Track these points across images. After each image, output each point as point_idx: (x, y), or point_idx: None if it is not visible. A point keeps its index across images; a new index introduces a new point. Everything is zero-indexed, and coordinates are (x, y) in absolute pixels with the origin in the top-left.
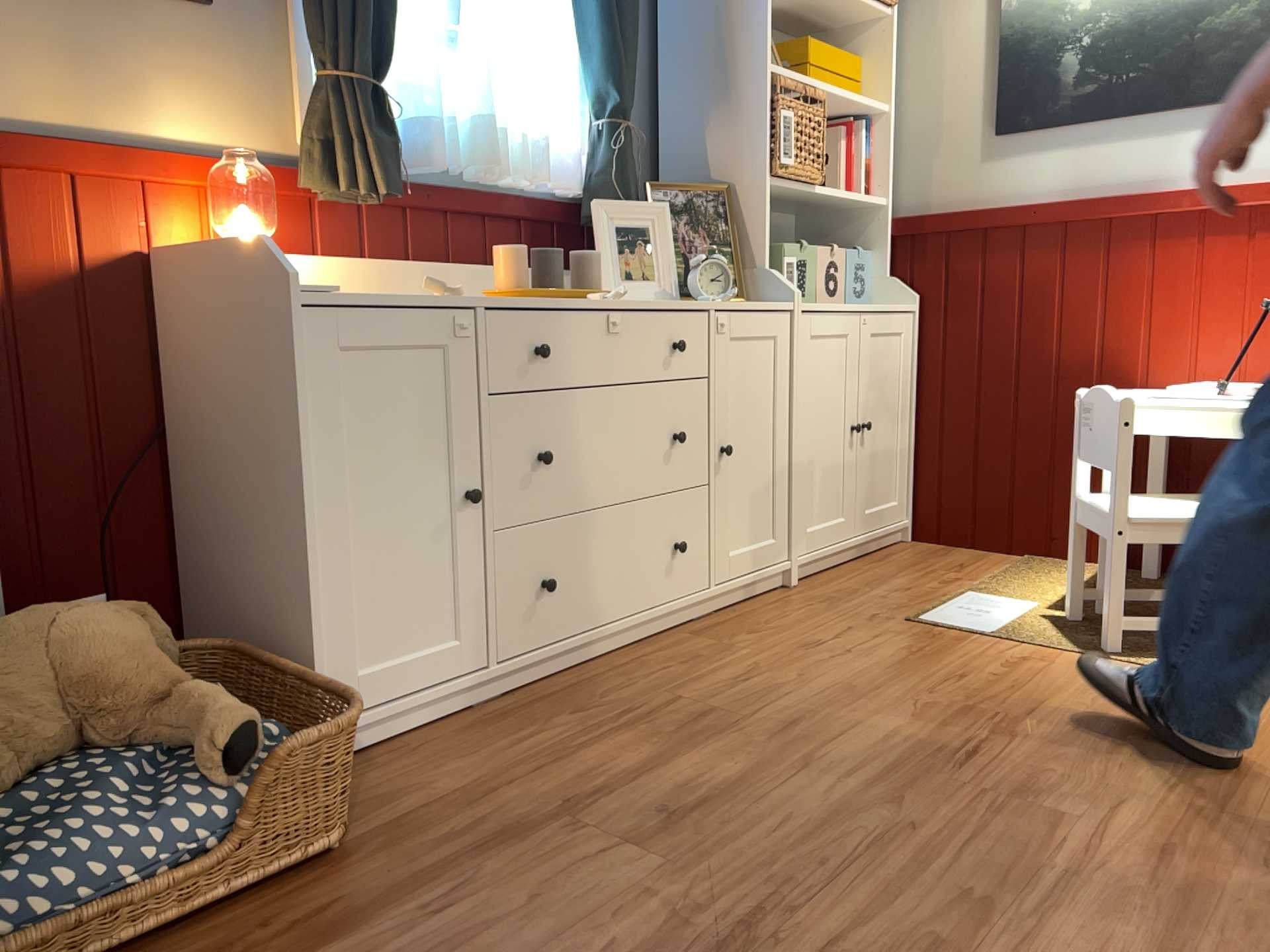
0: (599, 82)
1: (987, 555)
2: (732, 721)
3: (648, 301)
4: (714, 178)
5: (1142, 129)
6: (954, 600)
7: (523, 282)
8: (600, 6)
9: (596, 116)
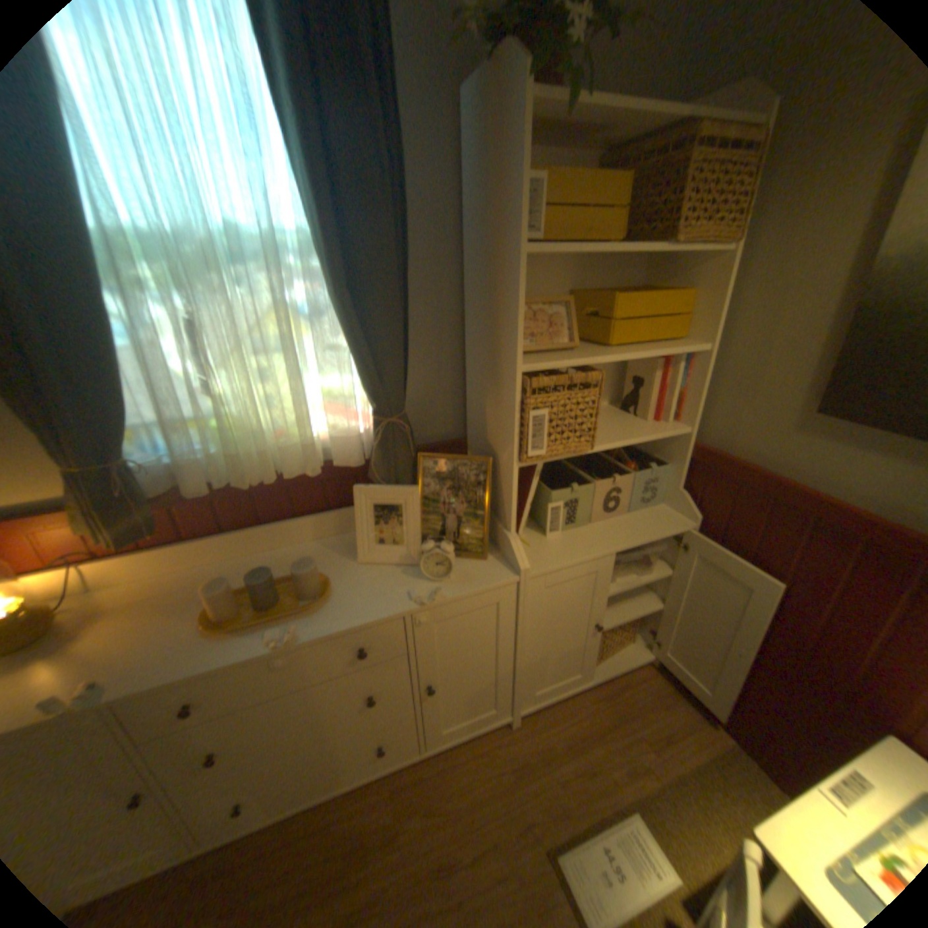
0: (363, 387)
1: (707, 727)
2: None
3: (335, 623)
4: (489, 441)
5: None
6: (612, 833)
7: (224, 614)
8: (345, 332)
9: (372, 407)
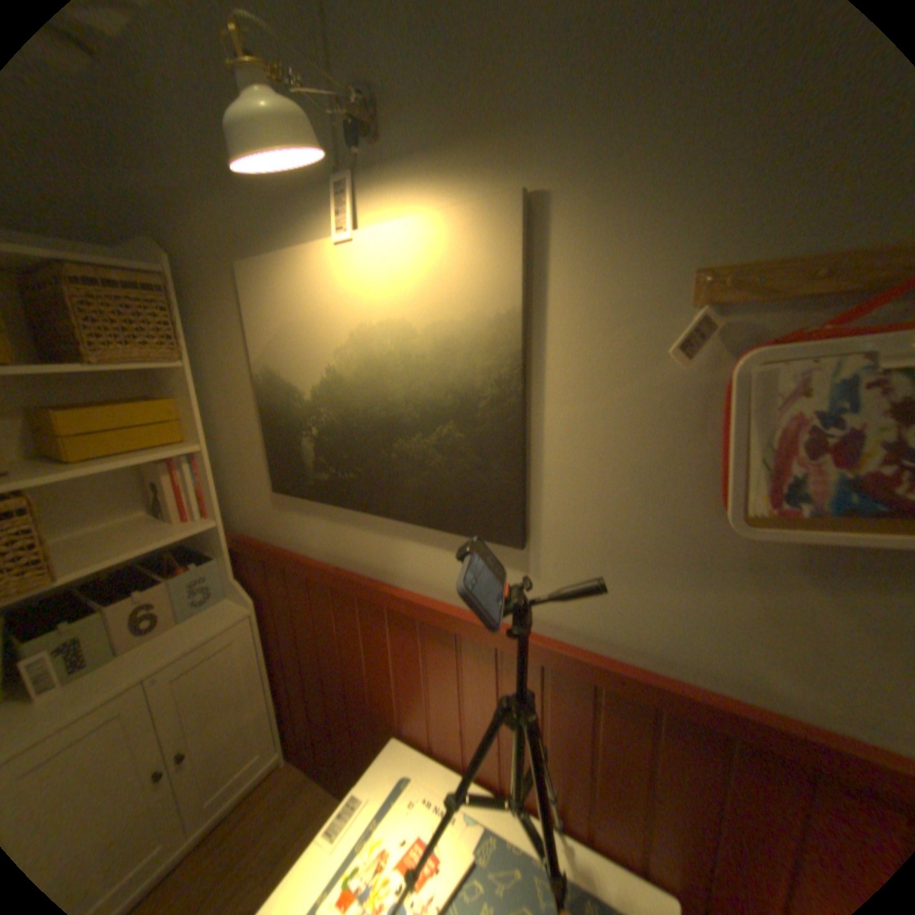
0: None
1: (322, 807)
2: None
3: None
4: None
5: (373, 523)
6: None
7: None
8: None
9: None
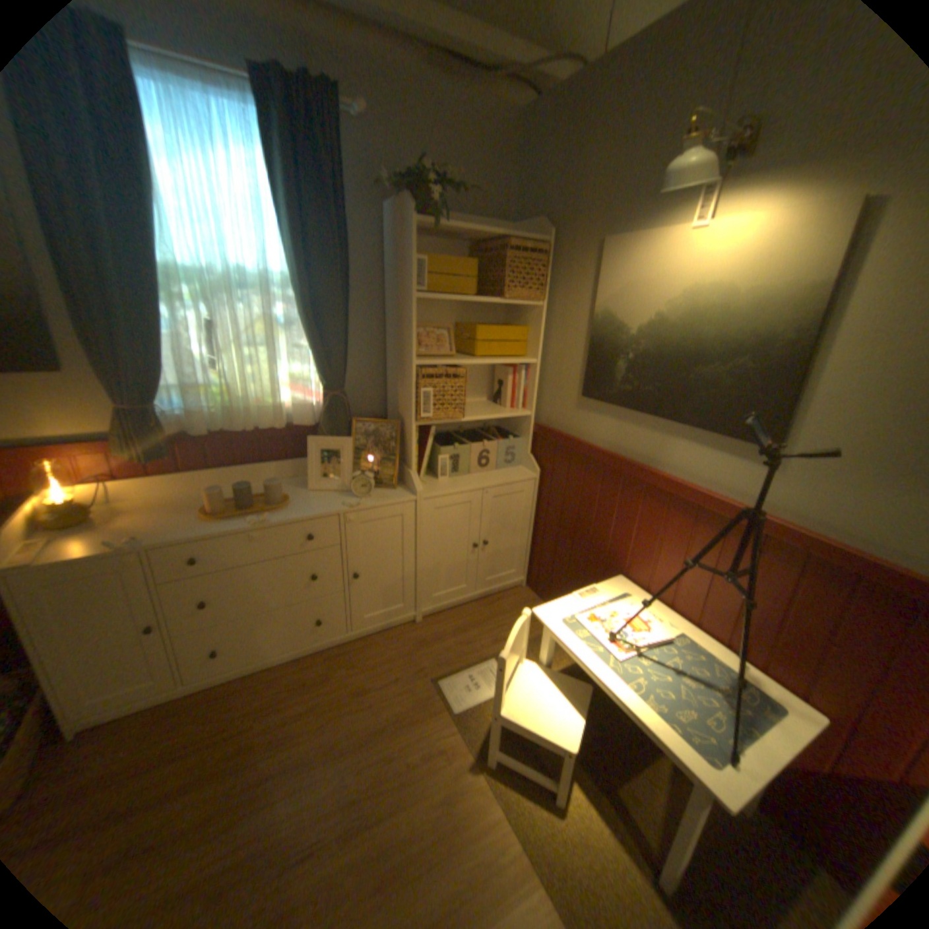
0: (317, 372)
1: None
2: (247, 764)
3: (293, 516)
4: (400, 413)
5: (655, 425)
6: (475, 669)
7: (218, 508)
8: (308, 336)
9: (322, 386)
